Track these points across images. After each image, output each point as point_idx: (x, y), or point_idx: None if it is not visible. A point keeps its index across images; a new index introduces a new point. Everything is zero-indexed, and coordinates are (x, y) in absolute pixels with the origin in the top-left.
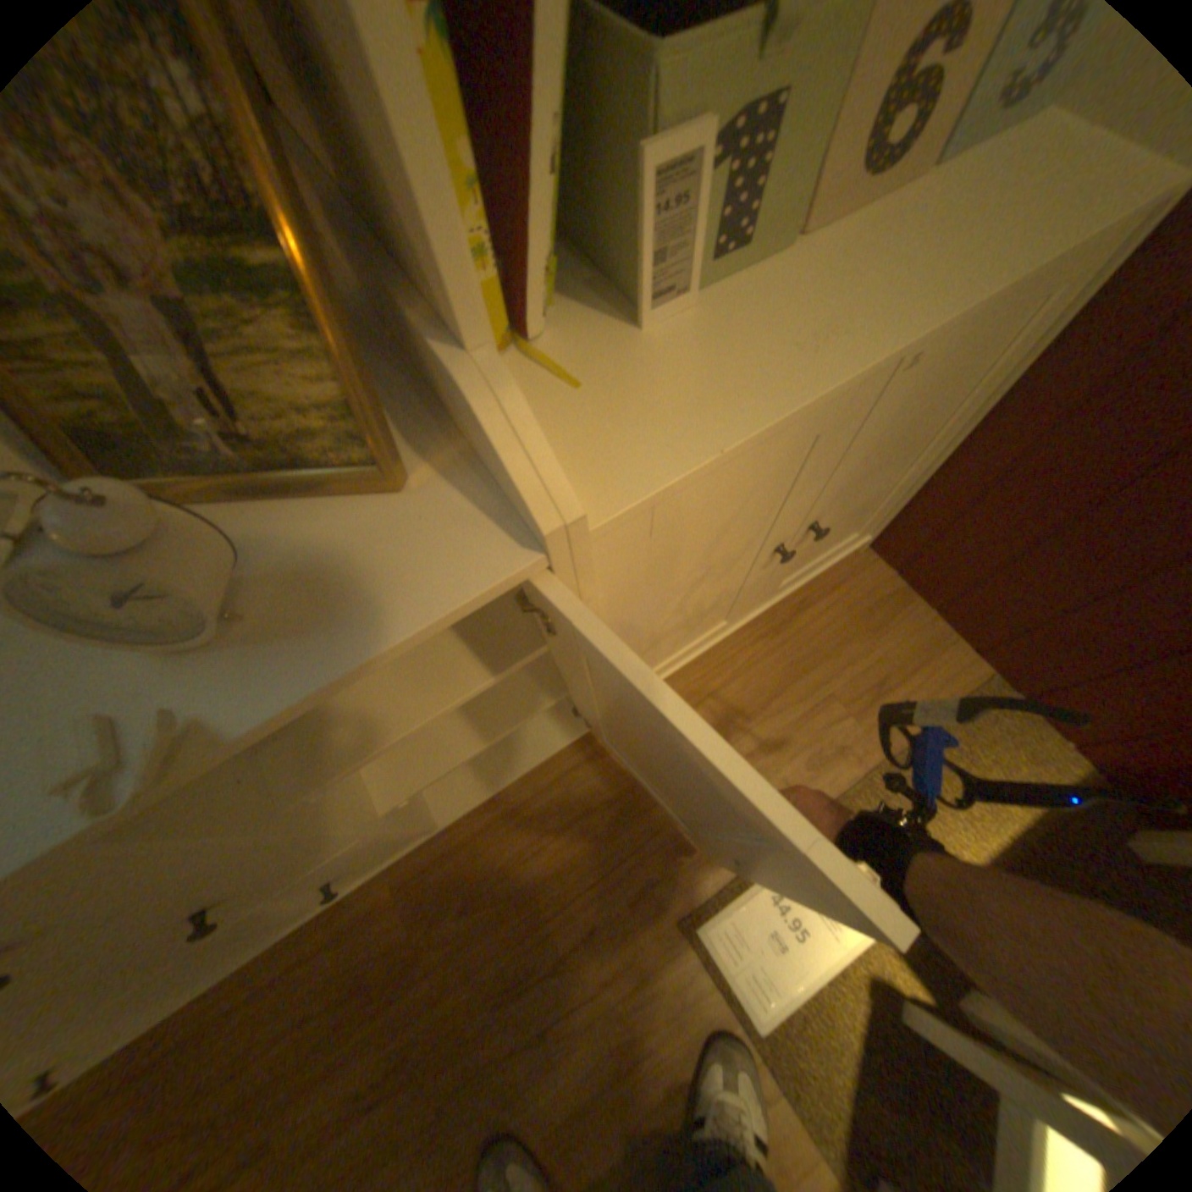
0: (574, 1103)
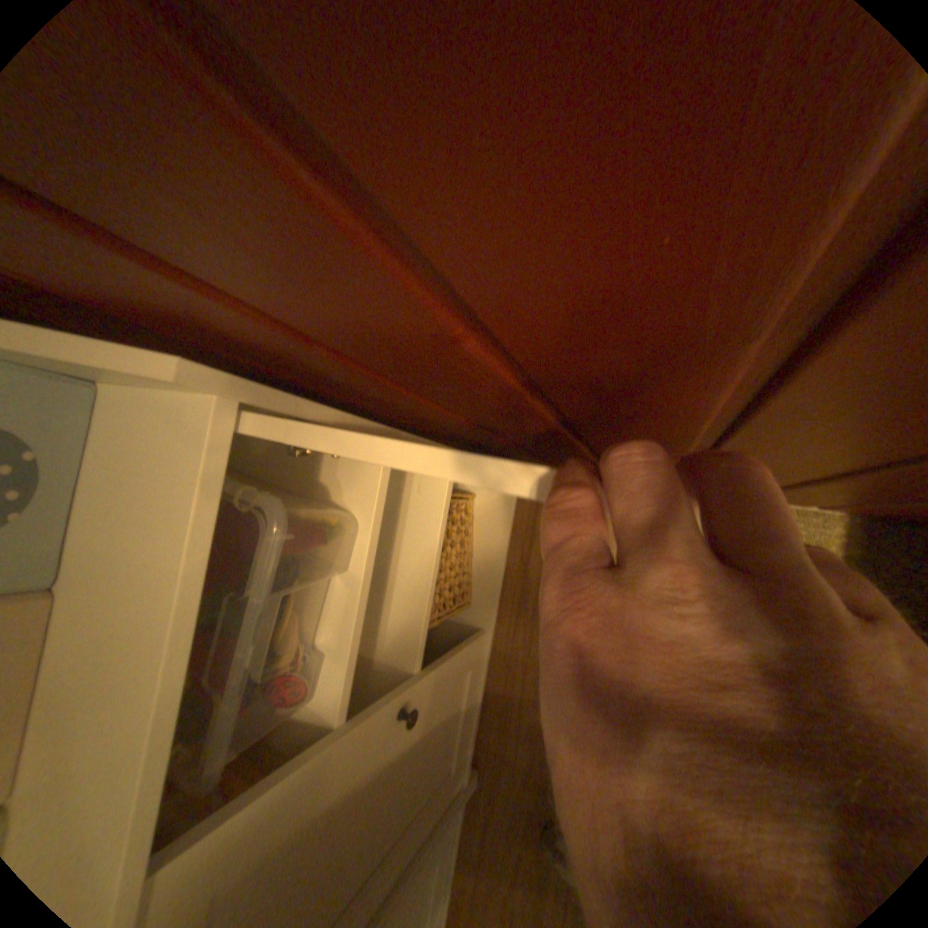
0: None
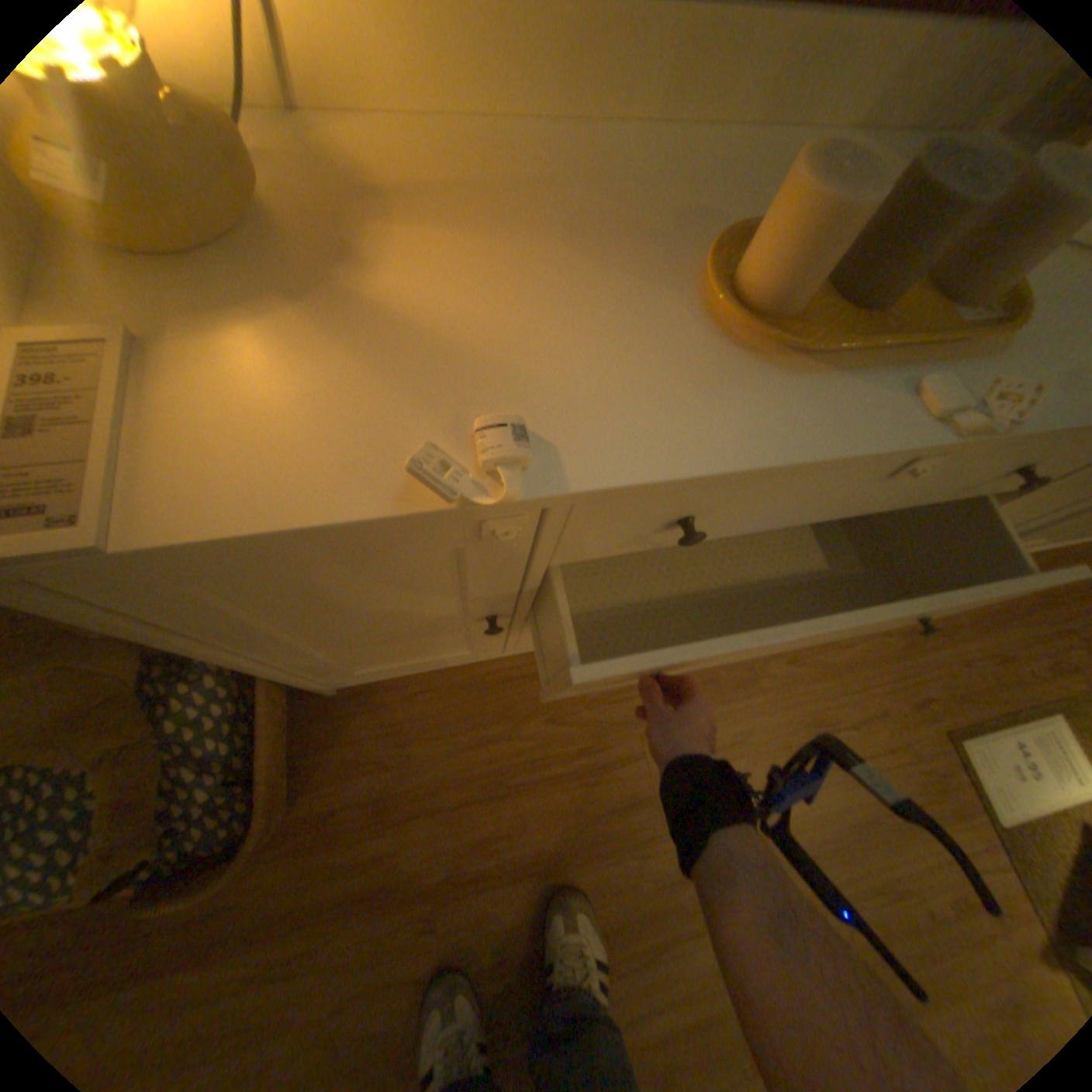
0: (866, 816)
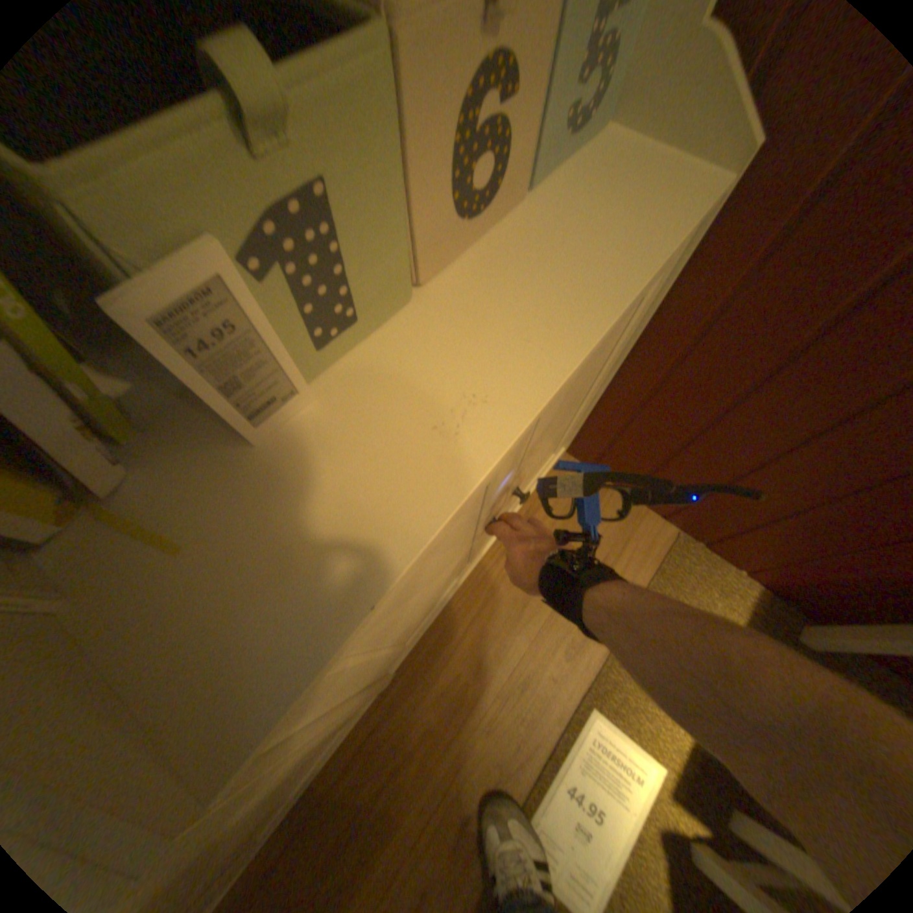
0: None
